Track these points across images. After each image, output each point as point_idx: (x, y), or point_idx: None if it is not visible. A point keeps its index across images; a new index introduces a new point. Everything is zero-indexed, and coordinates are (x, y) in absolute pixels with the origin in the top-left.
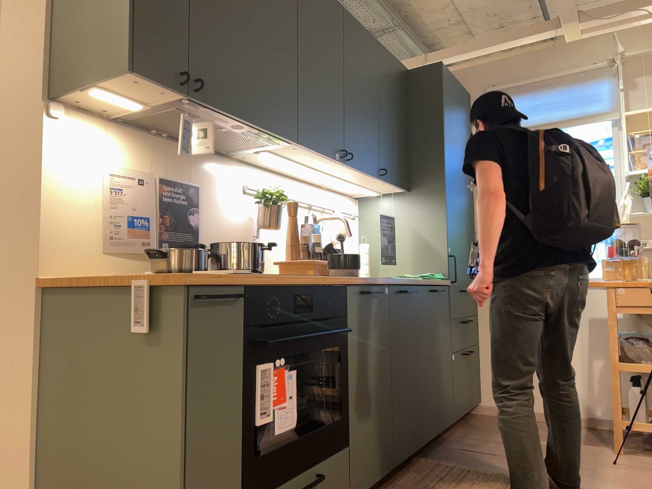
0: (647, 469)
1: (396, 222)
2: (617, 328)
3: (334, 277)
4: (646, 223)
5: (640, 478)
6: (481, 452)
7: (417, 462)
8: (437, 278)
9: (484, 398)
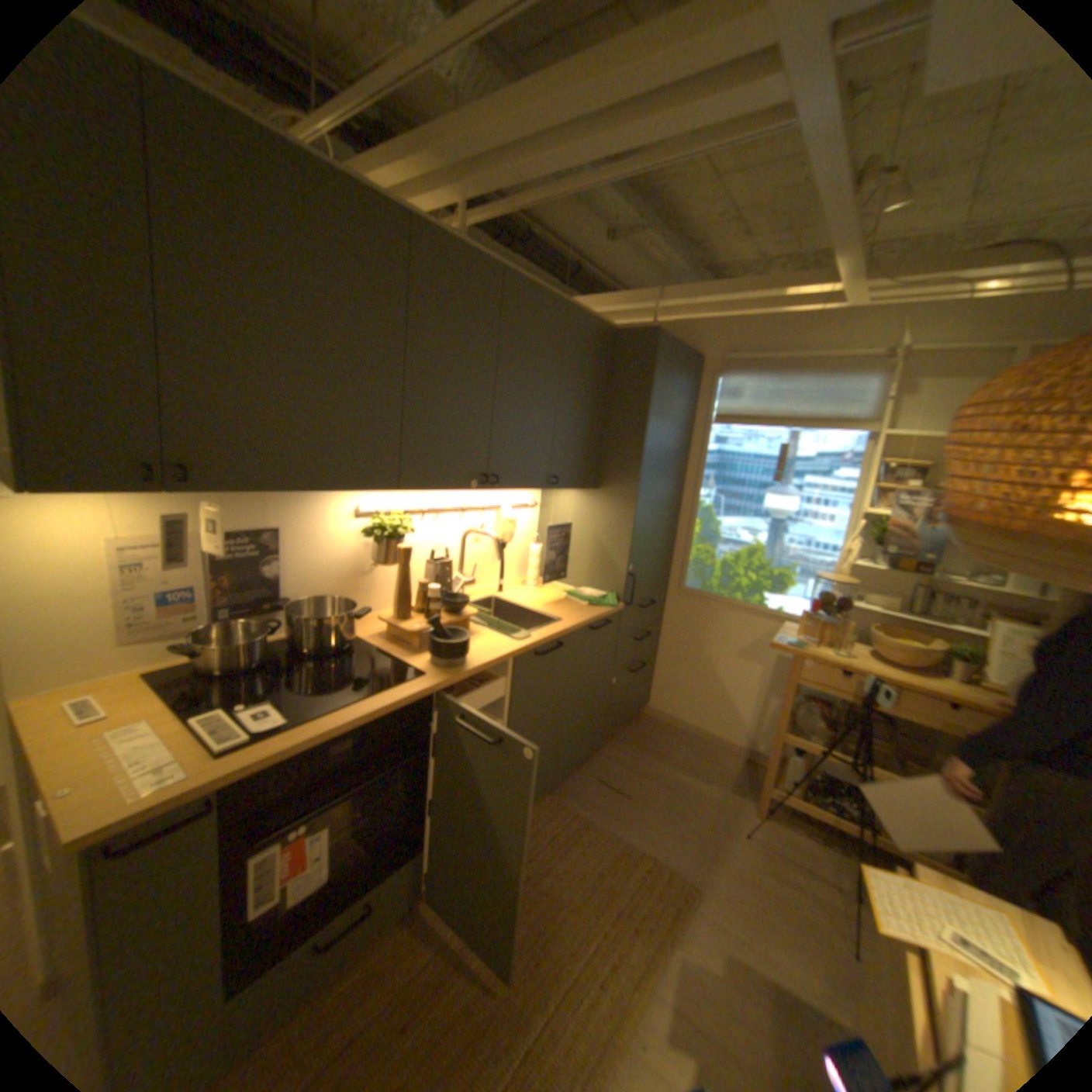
0: (778, 856)
1: (576, 522)
2: (793, 701)
3: (419, 680)
4: (873, 570)
5: (764, 873)
6: (616, 791)
7: (539, 803)
8: (602, 606)
9: (651, 702)
